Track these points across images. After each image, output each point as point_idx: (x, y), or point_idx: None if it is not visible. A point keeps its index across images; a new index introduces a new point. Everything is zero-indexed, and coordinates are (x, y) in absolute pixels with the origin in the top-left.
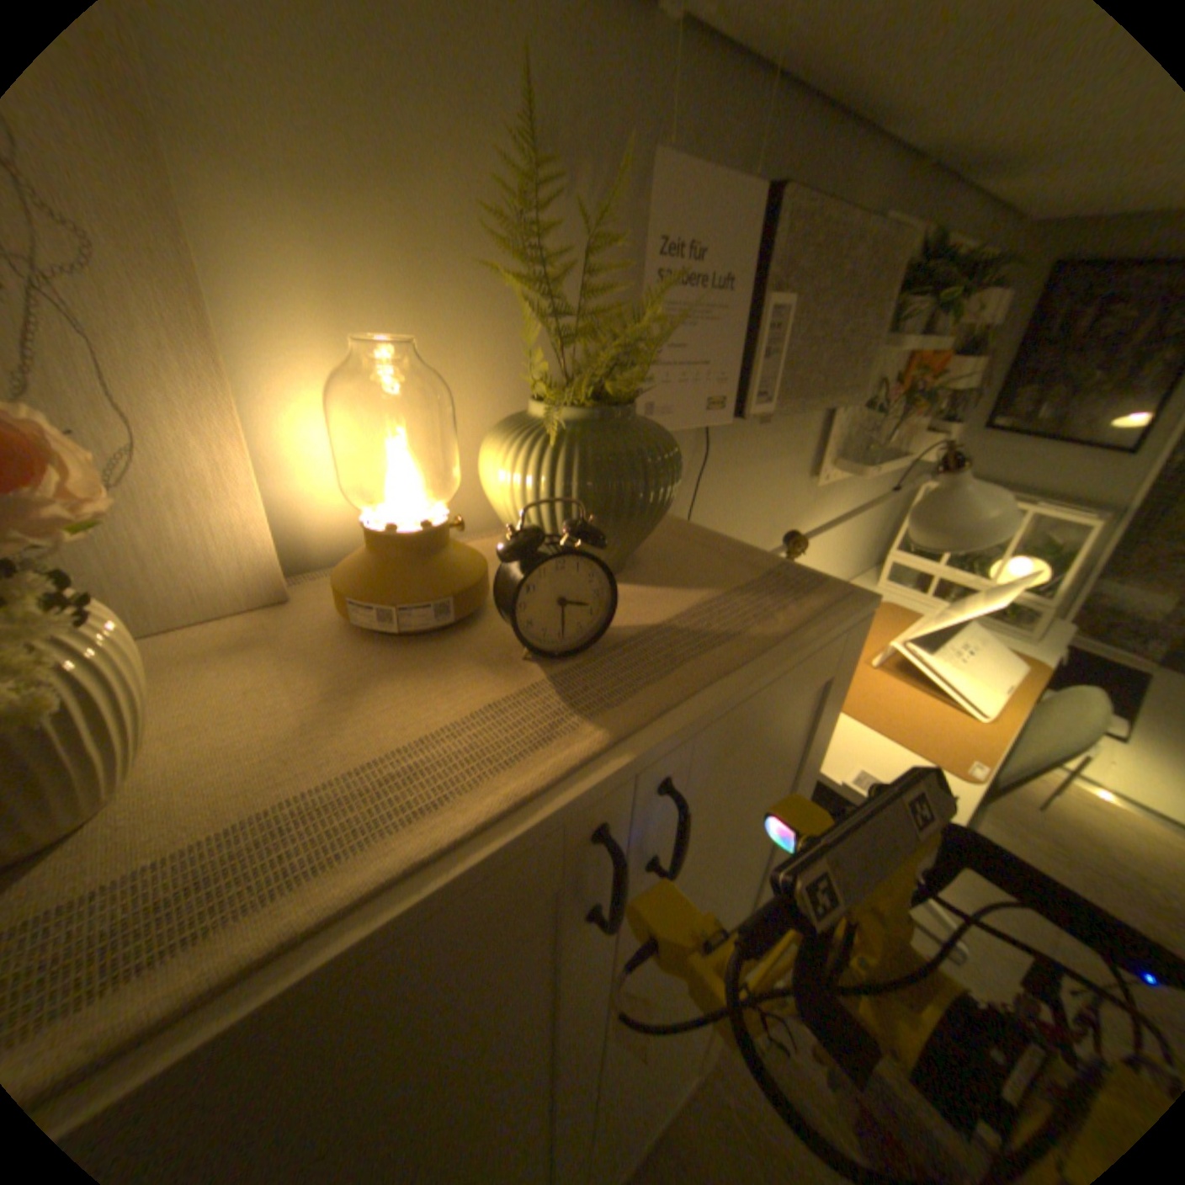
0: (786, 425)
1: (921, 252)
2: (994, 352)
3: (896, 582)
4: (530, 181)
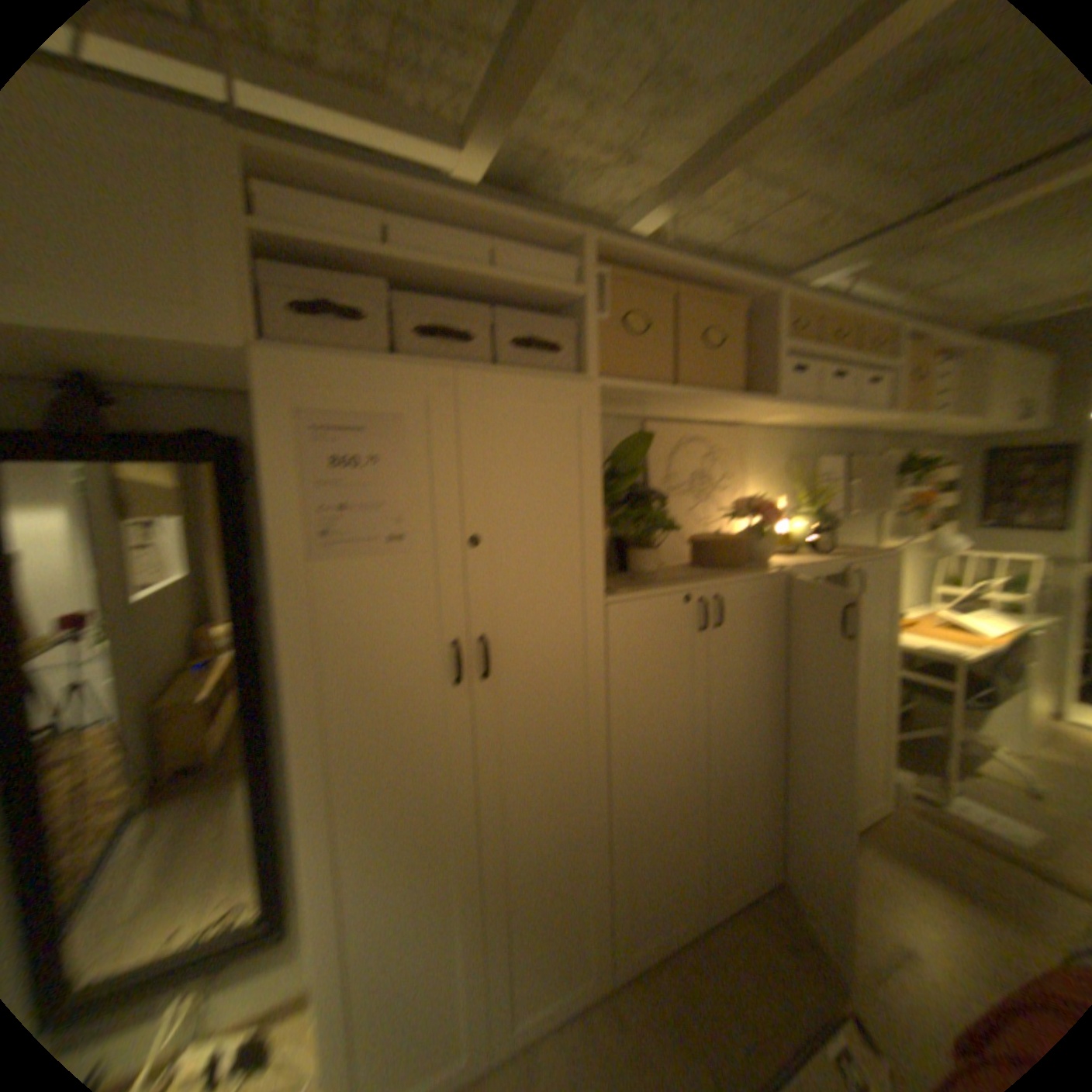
0: (860, 524)
1: (901, 461)
2: (967, 492)
3: (942, 604)
4: (795, 471)
